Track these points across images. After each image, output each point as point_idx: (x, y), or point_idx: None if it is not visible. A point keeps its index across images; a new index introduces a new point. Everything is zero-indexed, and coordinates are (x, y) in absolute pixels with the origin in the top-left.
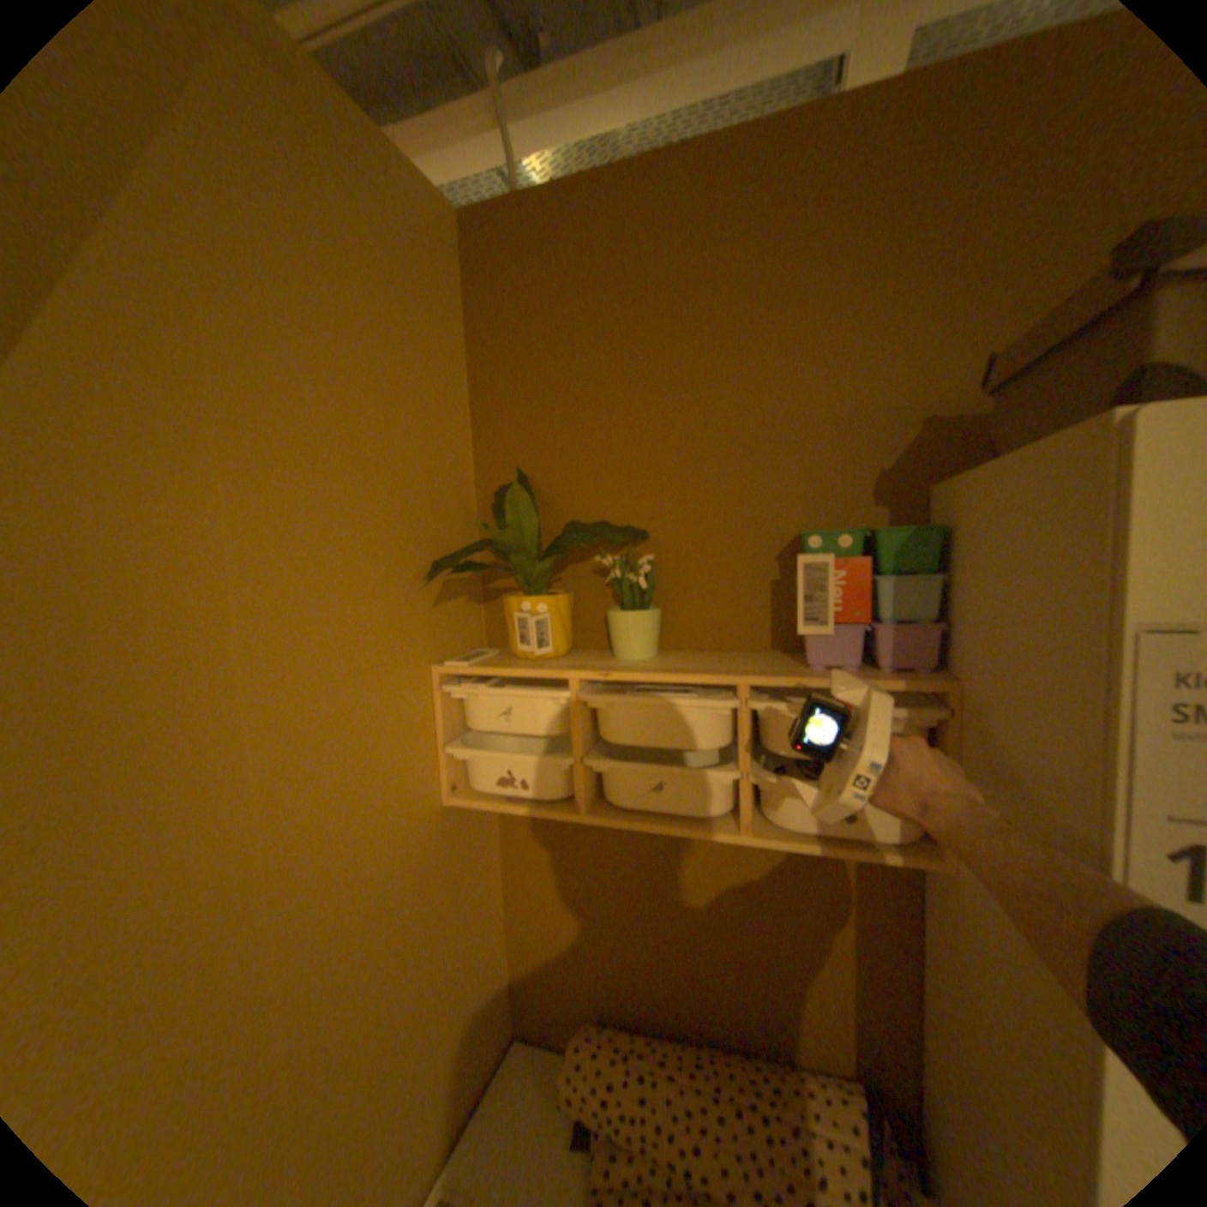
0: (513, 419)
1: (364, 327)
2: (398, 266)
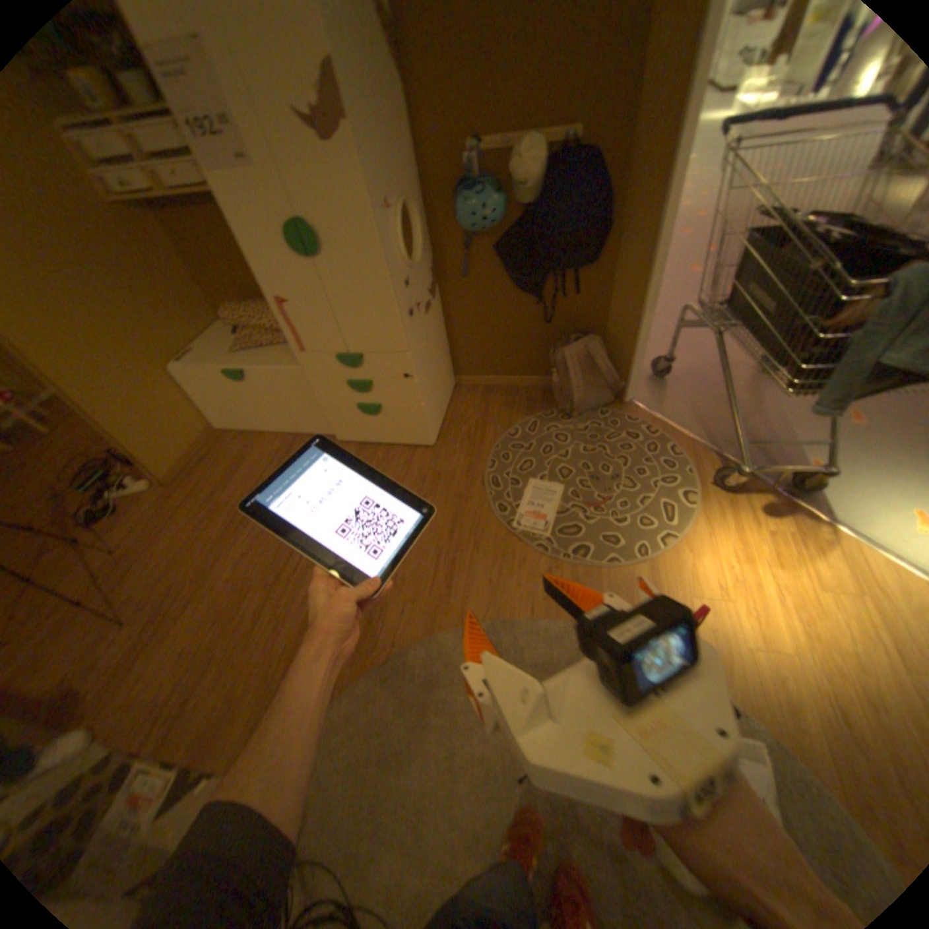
0: None
1: None
2: None
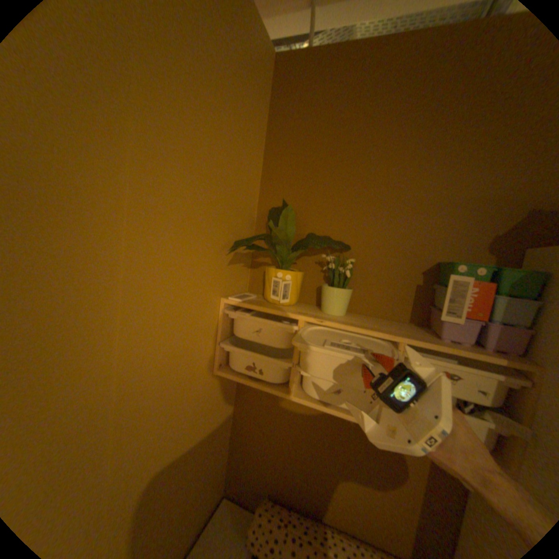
0: (286, 172)
1: (222, 100)
2: (244, 72)
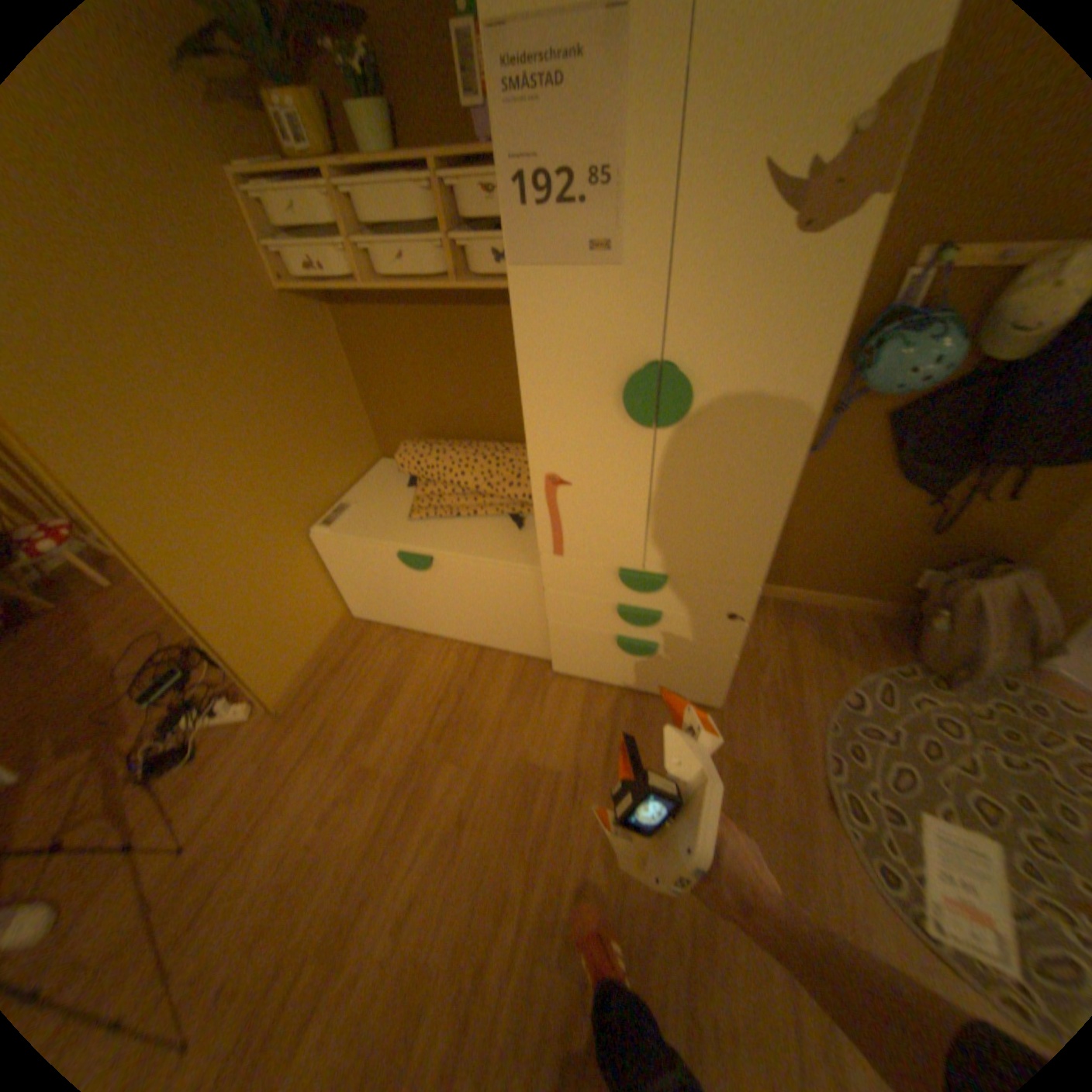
0: None
1: None
2: None
